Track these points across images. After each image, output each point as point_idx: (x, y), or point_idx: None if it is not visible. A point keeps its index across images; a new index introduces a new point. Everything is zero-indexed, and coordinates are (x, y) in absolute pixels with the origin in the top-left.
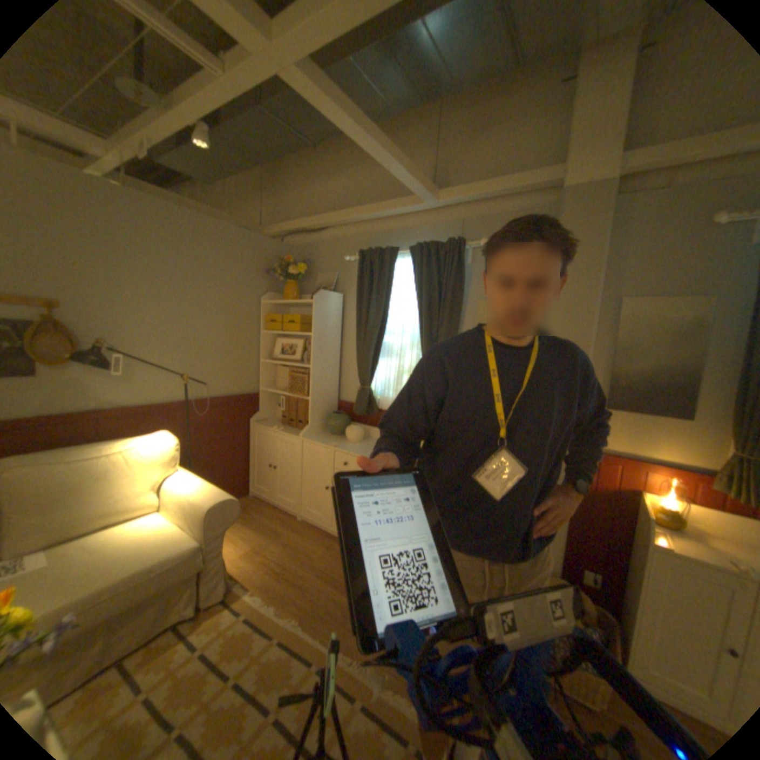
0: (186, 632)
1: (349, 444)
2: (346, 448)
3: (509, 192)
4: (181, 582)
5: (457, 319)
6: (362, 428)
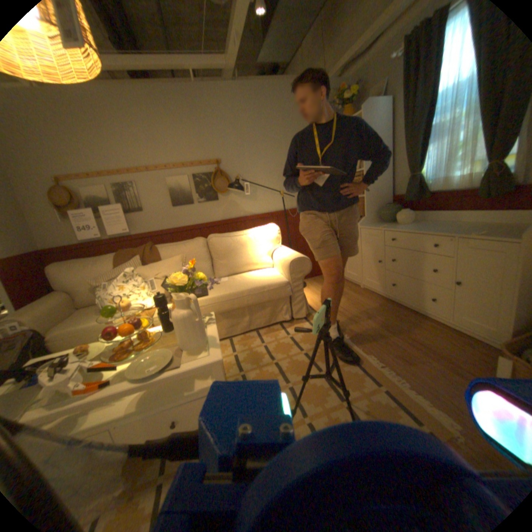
0: (286, 326)
1: (399, 225)
2: (395, 227)
3: None
4: (281, 299)
5: None
6: (414, 211)
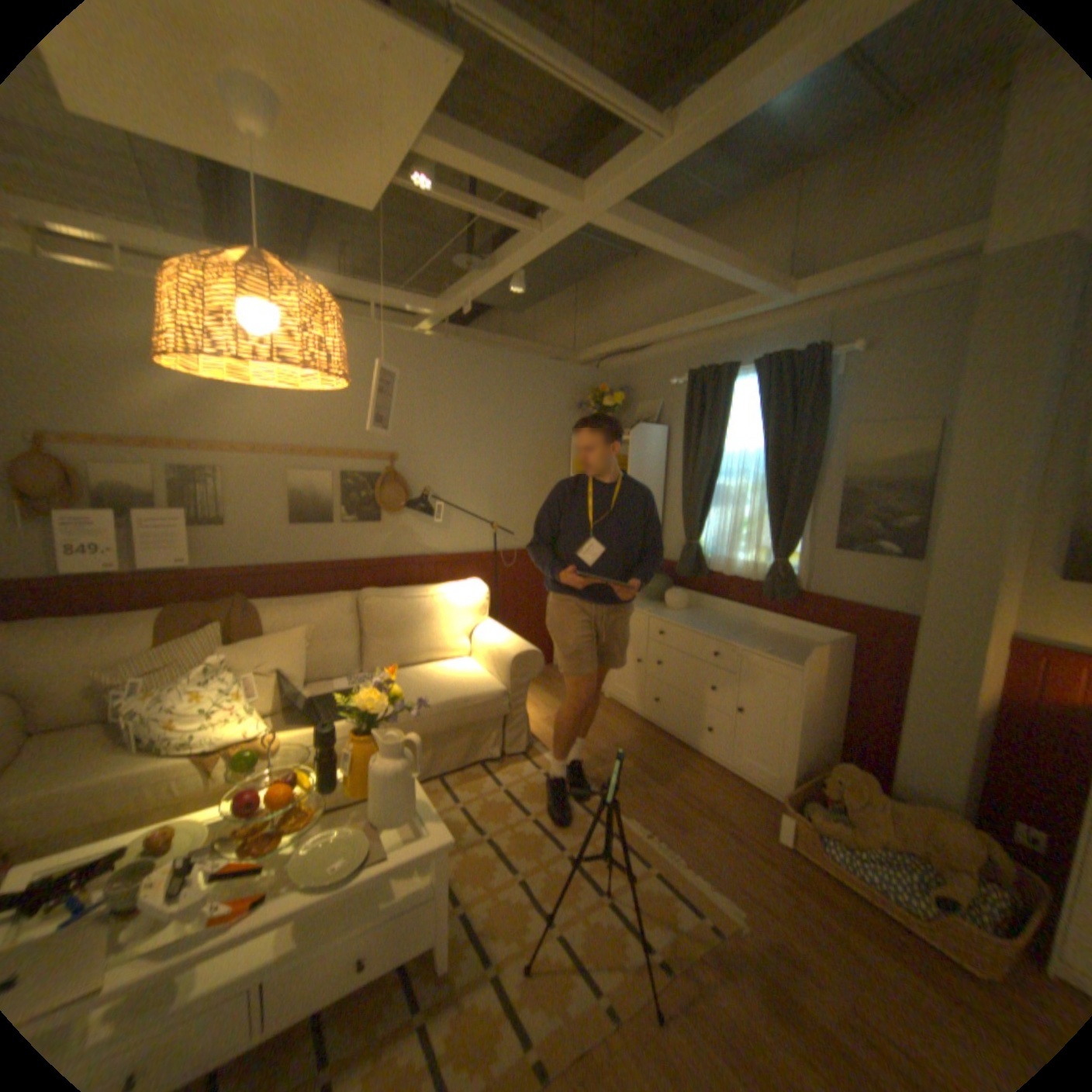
0: (492, 770)
1: (667, 611)
2: (663, 615)
3: (903, 269)
4: (490, 721)
5: (817, 452)
6: (686, 594)
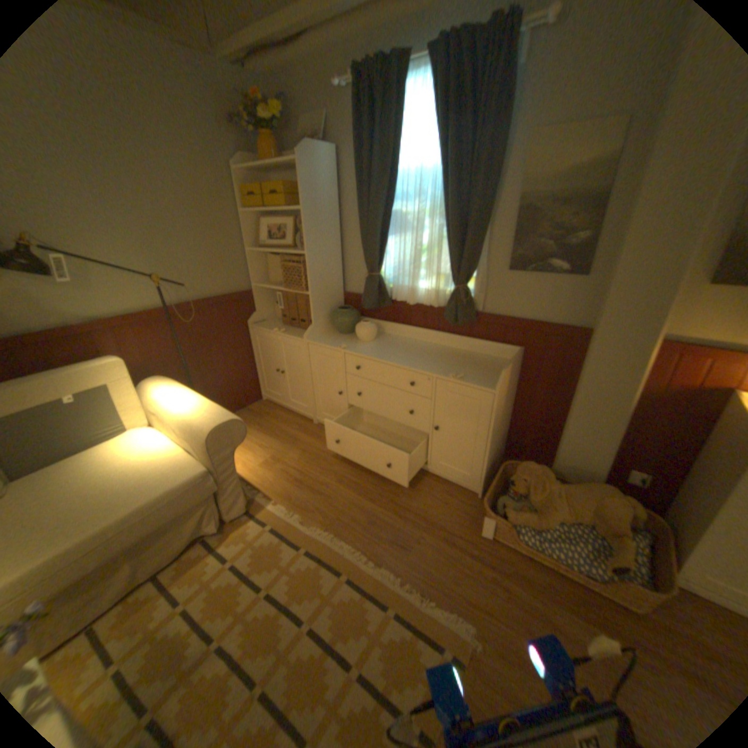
0: (213, 543)
1: (361, 344)
2: (358, 350)
3: None
4: (197, 503)
5: (499, 165)
6: (375, 325)
